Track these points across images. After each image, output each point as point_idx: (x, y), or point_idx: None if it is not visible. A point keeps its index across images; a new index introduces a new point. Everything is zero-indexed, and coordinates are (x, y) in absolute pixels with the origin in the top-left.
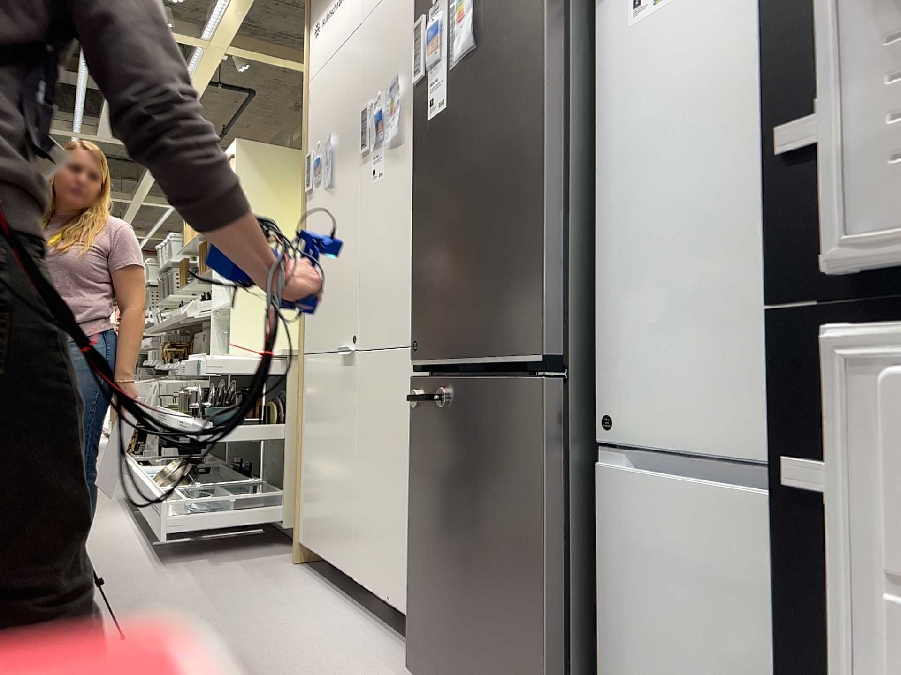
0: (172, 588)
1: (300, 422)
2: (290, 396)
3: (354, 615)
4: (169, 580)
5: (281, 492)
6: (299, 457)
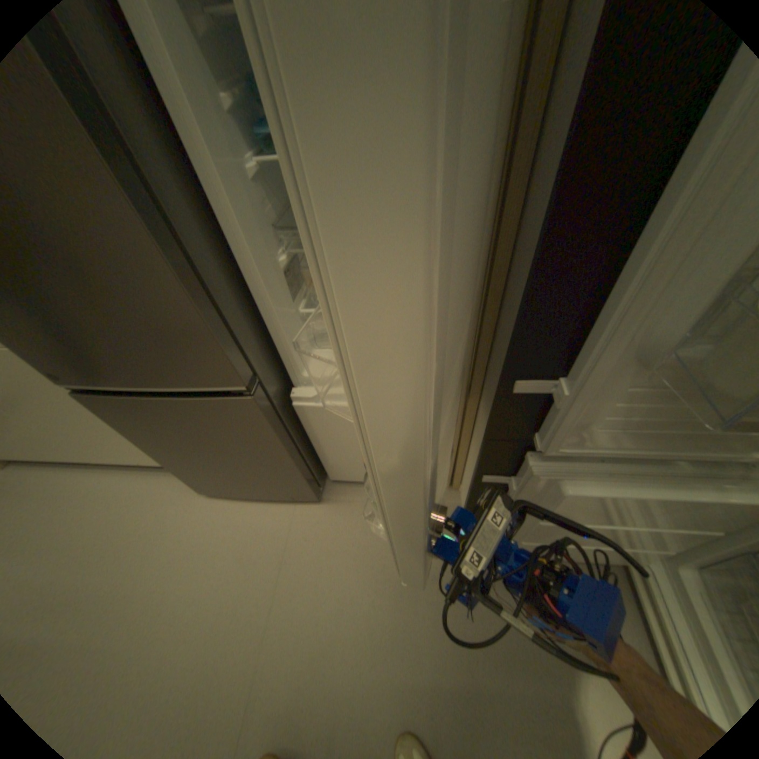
0: None
1: None
2: None
3: (109, 476)
4: None
5: None
6: None
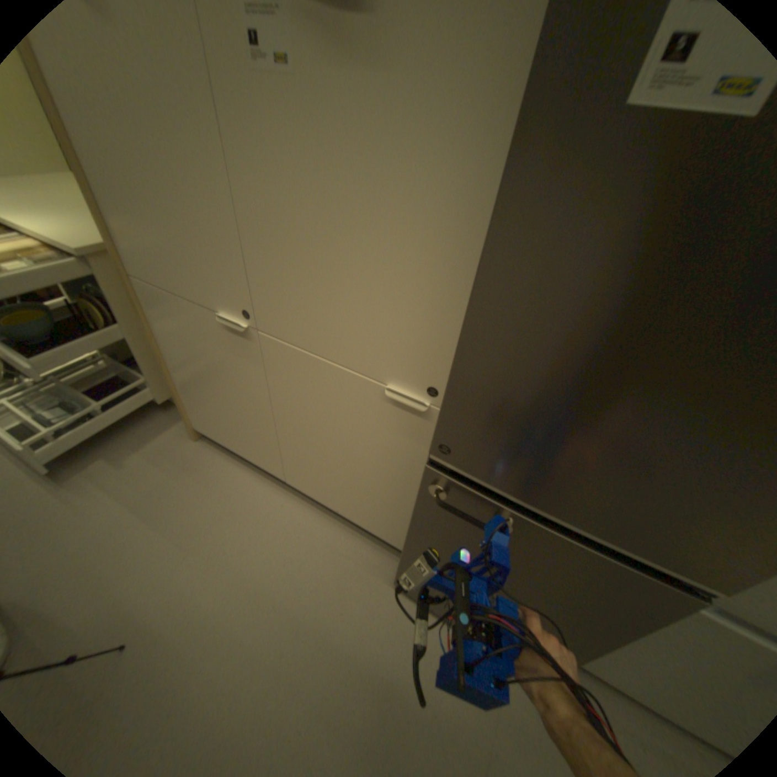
0: (102, 526)
1: (155, 344)
2: (113, 297)
3: (294, 503)
4: (87, 512)
5: (141, 378)
6: (167, 373)
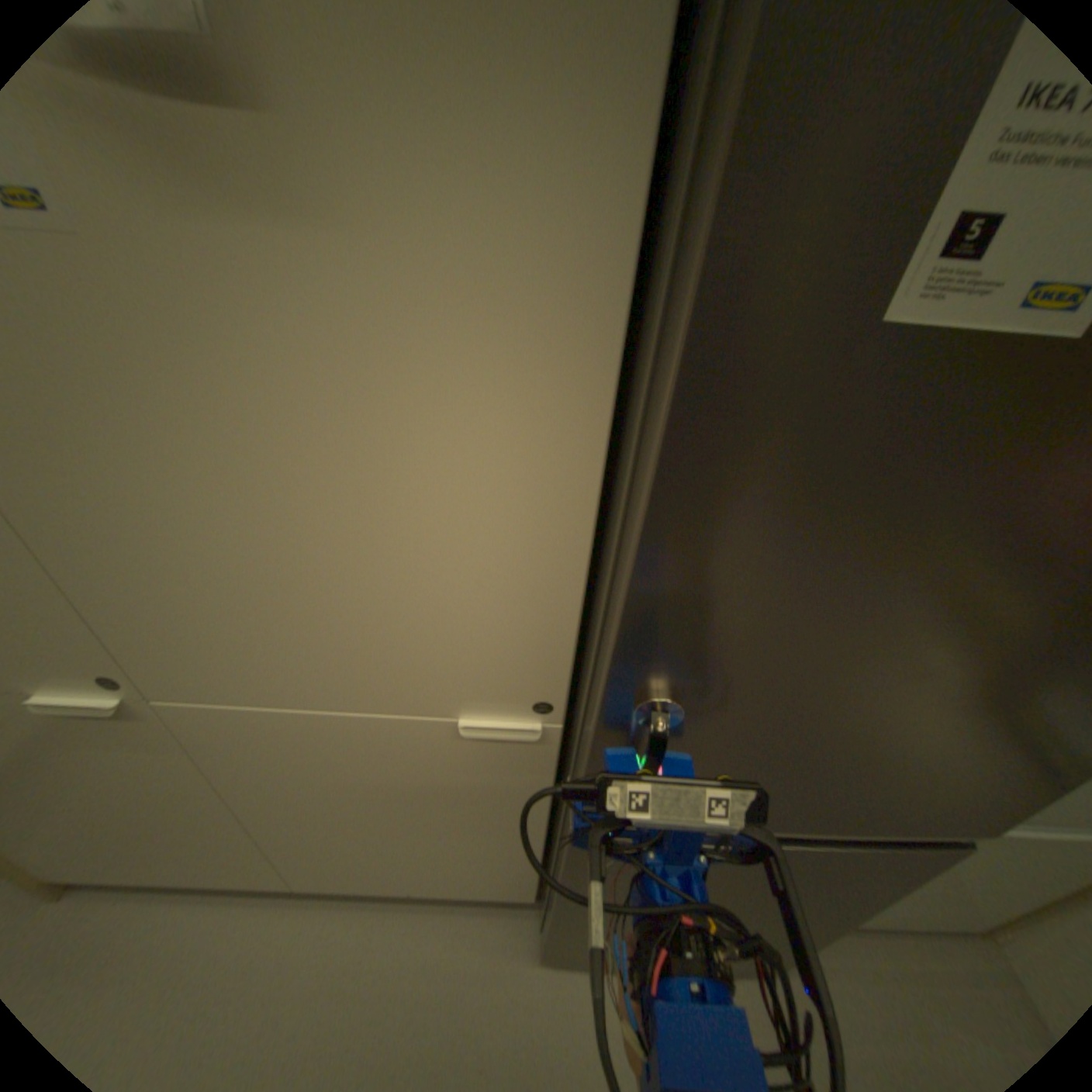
0: None
1: None
2: None
3: (320, 916)
4: None
5: None
6: None
